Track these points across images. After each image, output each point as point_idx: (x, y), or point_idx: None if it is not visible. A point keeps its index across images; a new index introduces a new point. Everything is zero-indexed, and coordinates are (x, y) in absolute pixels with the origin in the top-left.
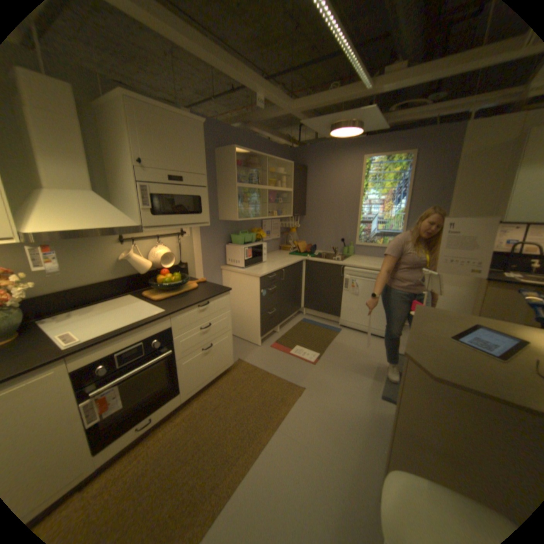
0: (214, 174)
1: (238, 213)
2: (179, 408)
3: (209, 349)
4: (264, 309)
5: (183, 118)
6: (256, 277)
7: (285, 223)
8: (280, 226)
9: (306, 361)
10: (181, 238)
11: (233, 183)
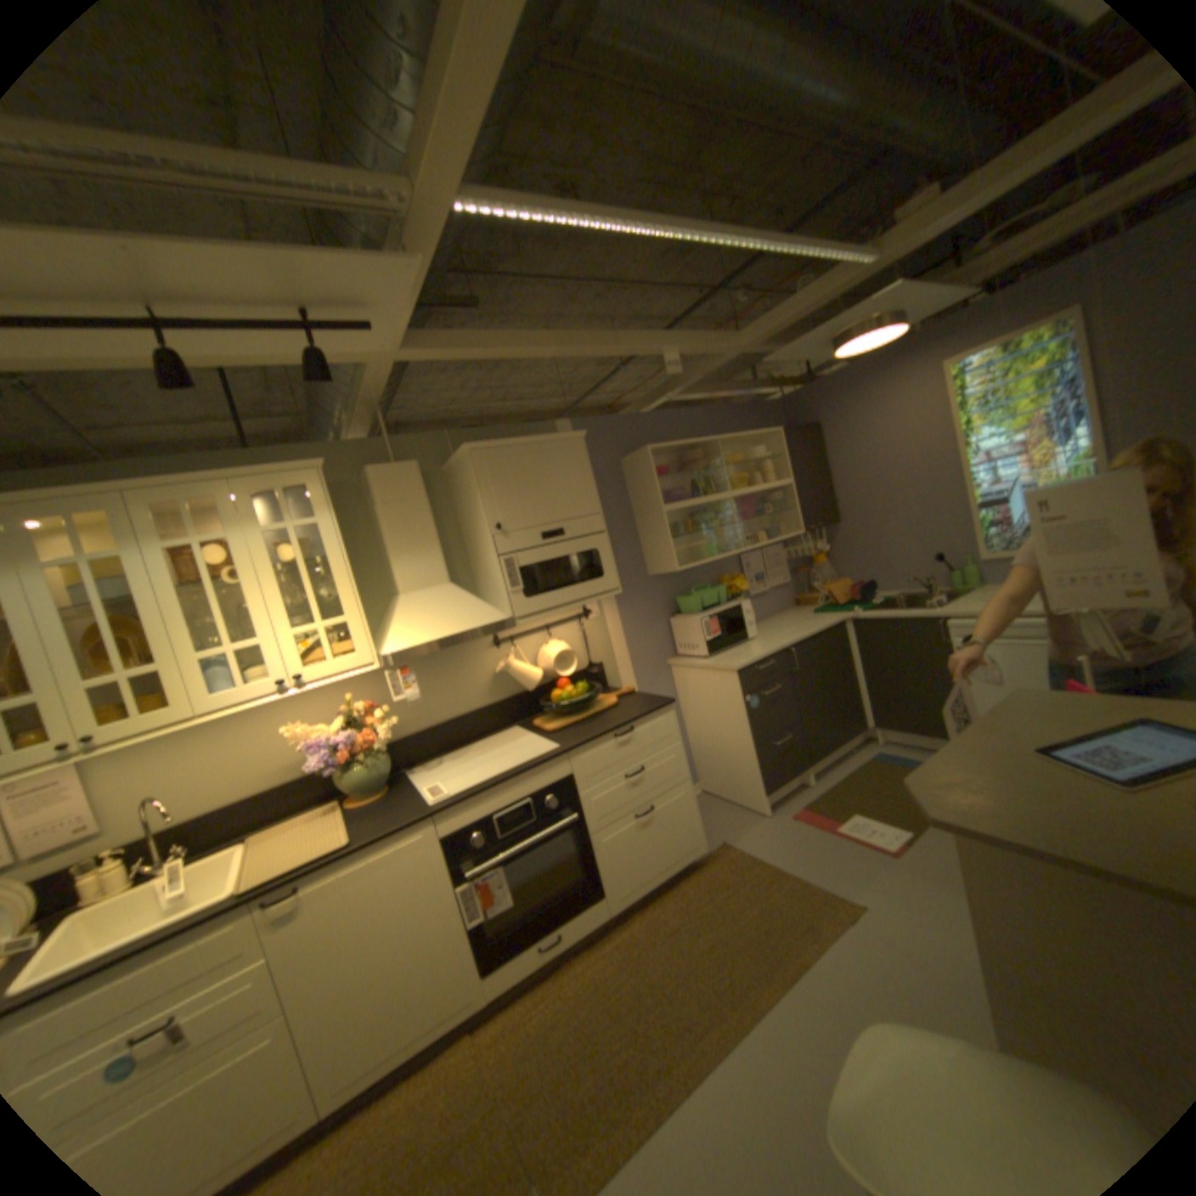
0: (625, 501)
1: (679, 556)
2: (610, 928)
3: (650, 818)
4: (763, 738)
5: (551, 445)
6: (730, 673)
7: (797, 548)
8: (785, 557)
9: (877, 851)
10: (584, 623)
11: (657, 508)
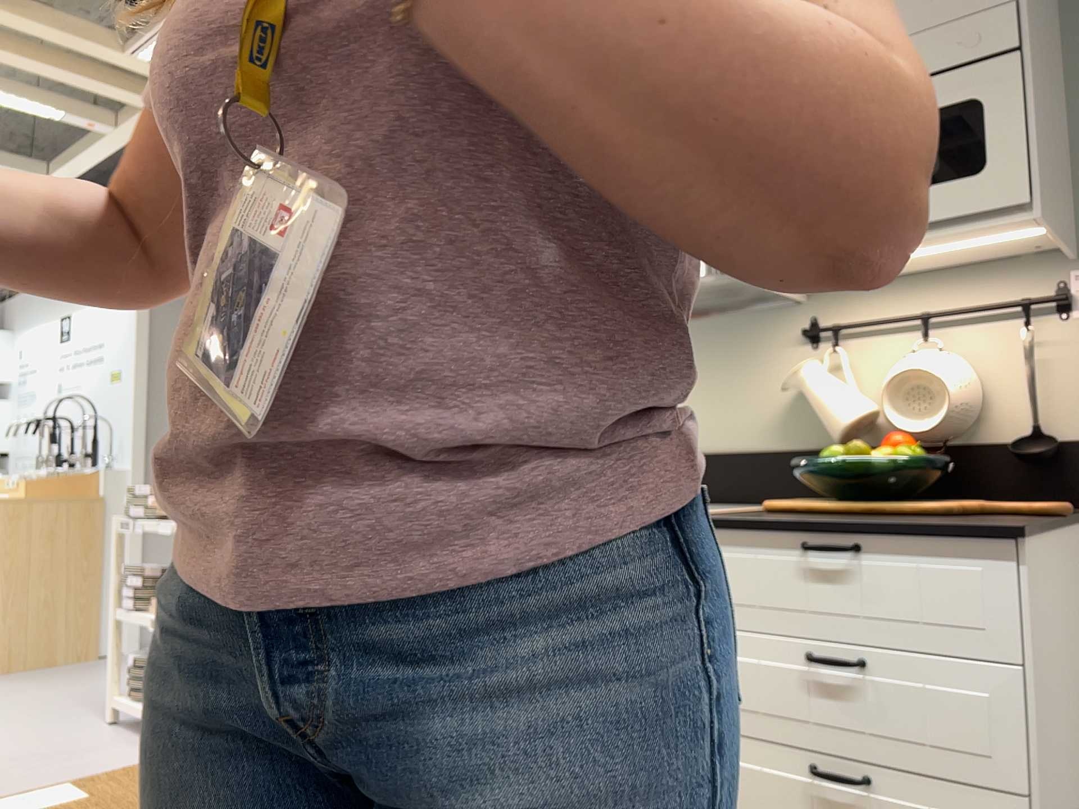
0: None
1: None
2: None
3: (855, 805)
4: None
5: None
6: None
7: None
8: None
9: None
10: (1050, 326)
11: None
